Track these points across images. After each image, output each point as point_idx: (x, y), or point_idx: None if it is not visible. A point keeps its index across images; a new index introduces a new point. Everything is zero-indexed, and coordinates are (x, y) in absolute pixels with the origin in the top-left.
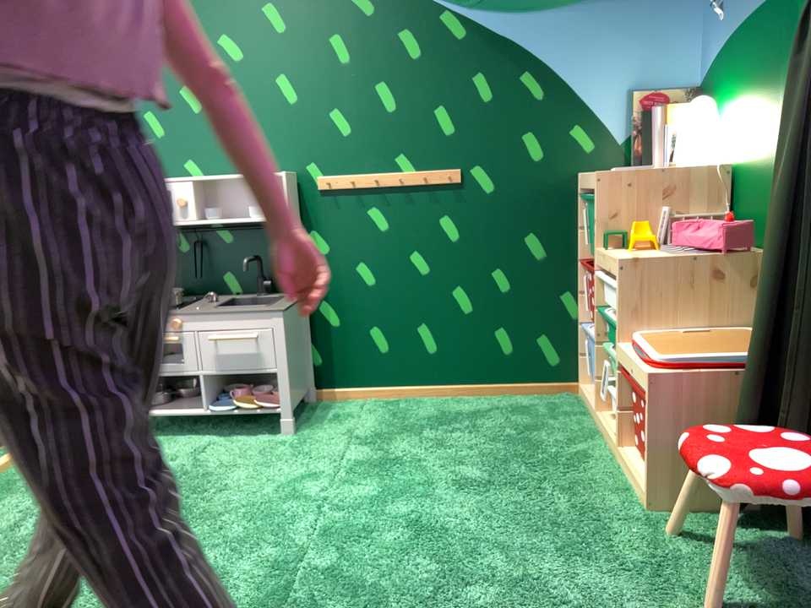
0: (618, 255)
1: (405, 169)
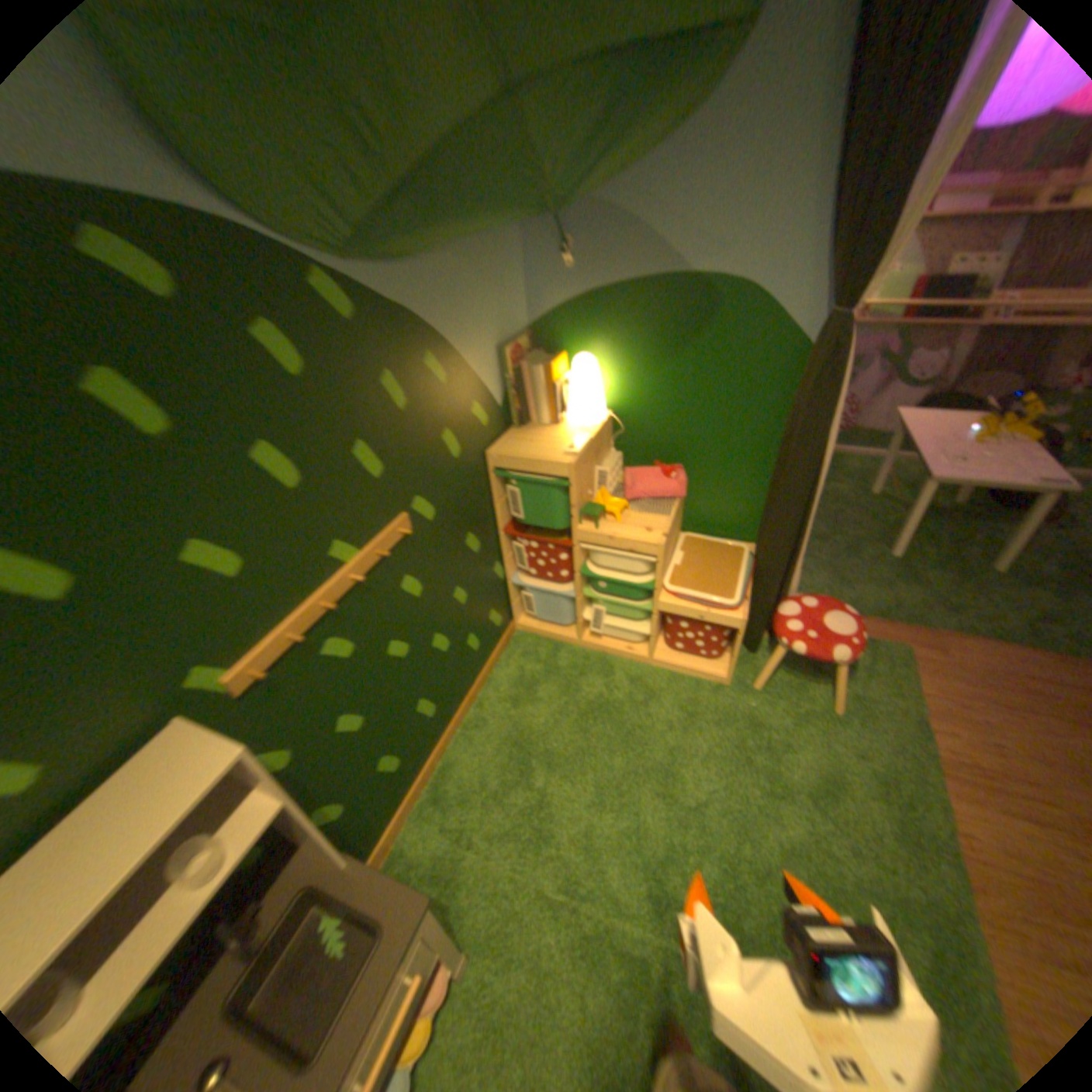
0: (633, 536)
1: (351, 557)
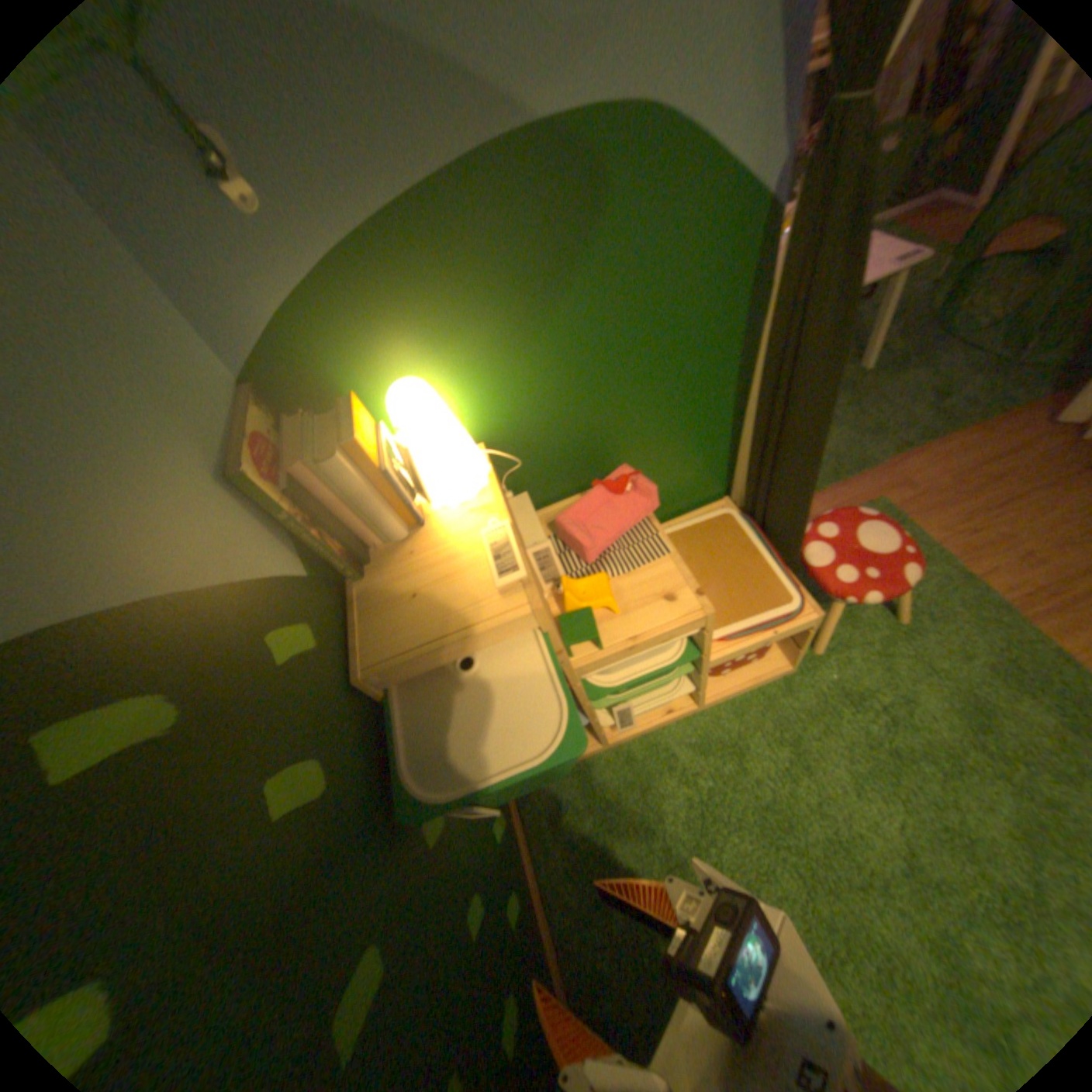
0: (660, 619)
1: None
